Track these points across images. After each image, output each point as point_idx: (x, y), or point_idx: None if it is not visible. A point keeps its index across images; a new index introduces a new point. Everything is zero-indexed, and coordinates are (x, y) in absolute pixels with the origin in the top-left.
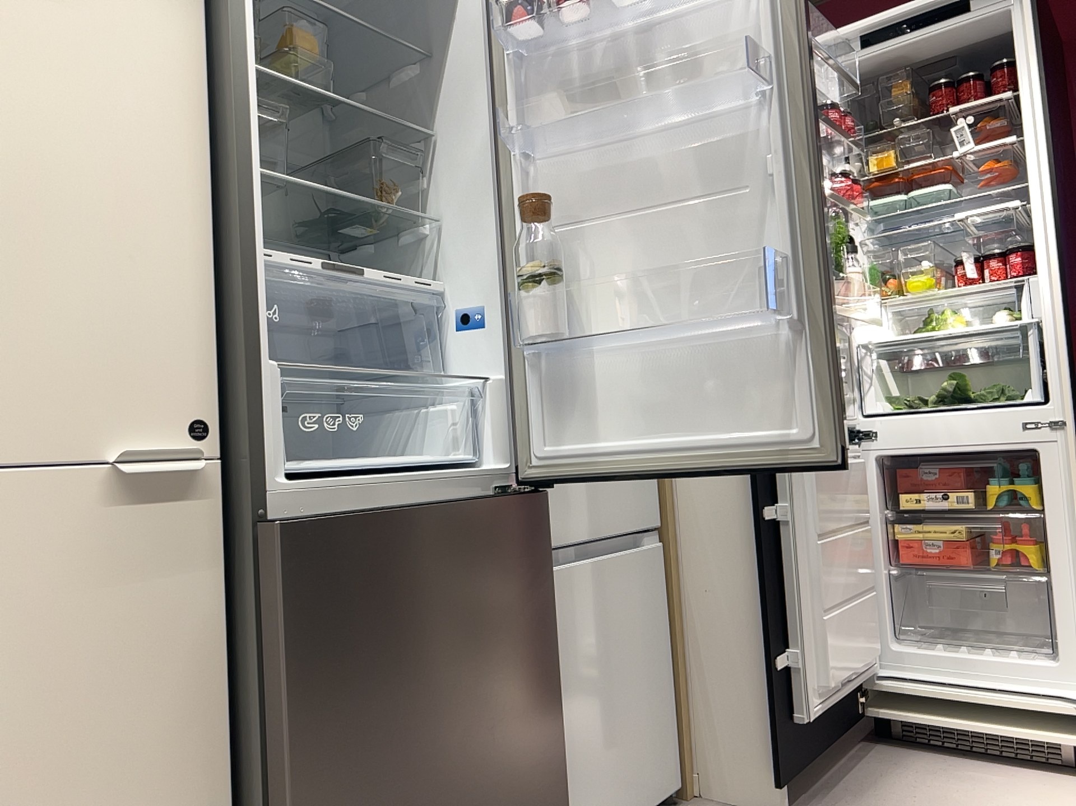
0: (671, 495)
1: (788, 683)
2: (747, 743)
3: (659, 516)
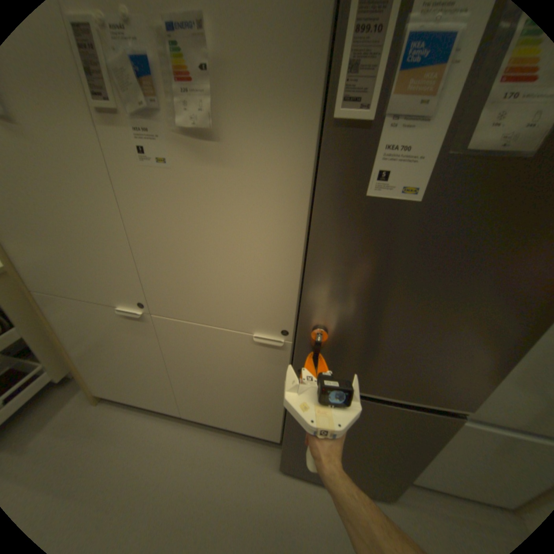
0: None
1: None
2: None
3: None
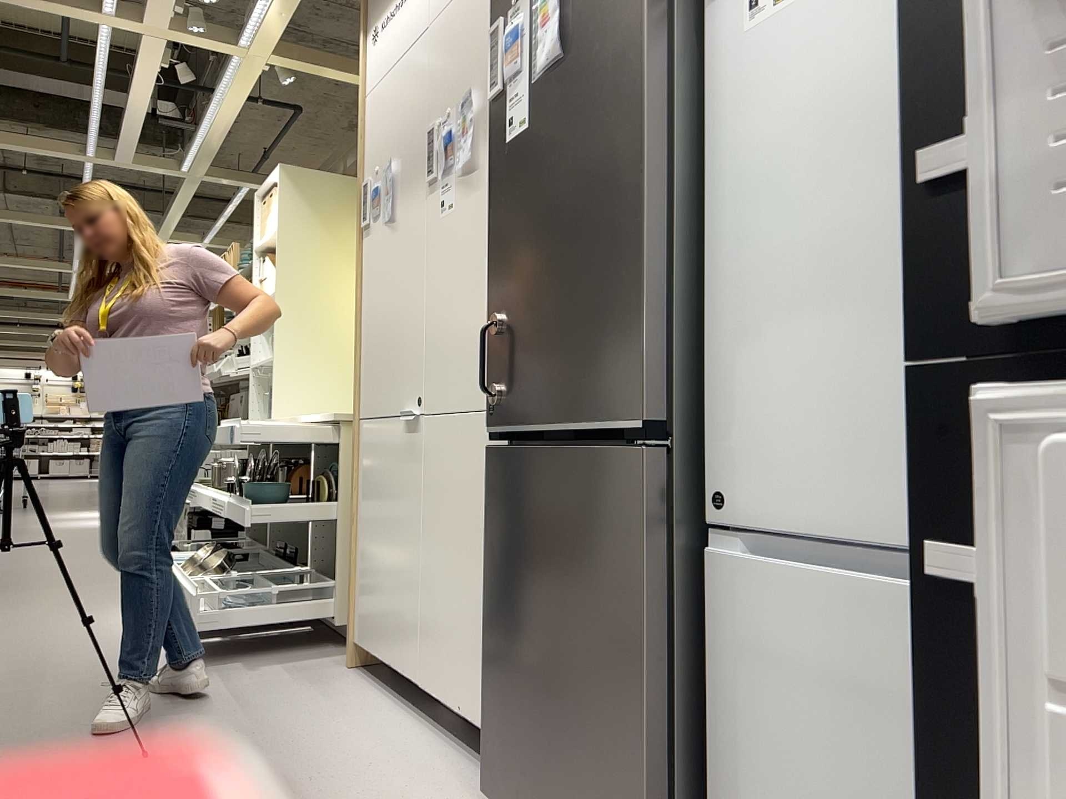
0: None
1: None
2: None
3: None
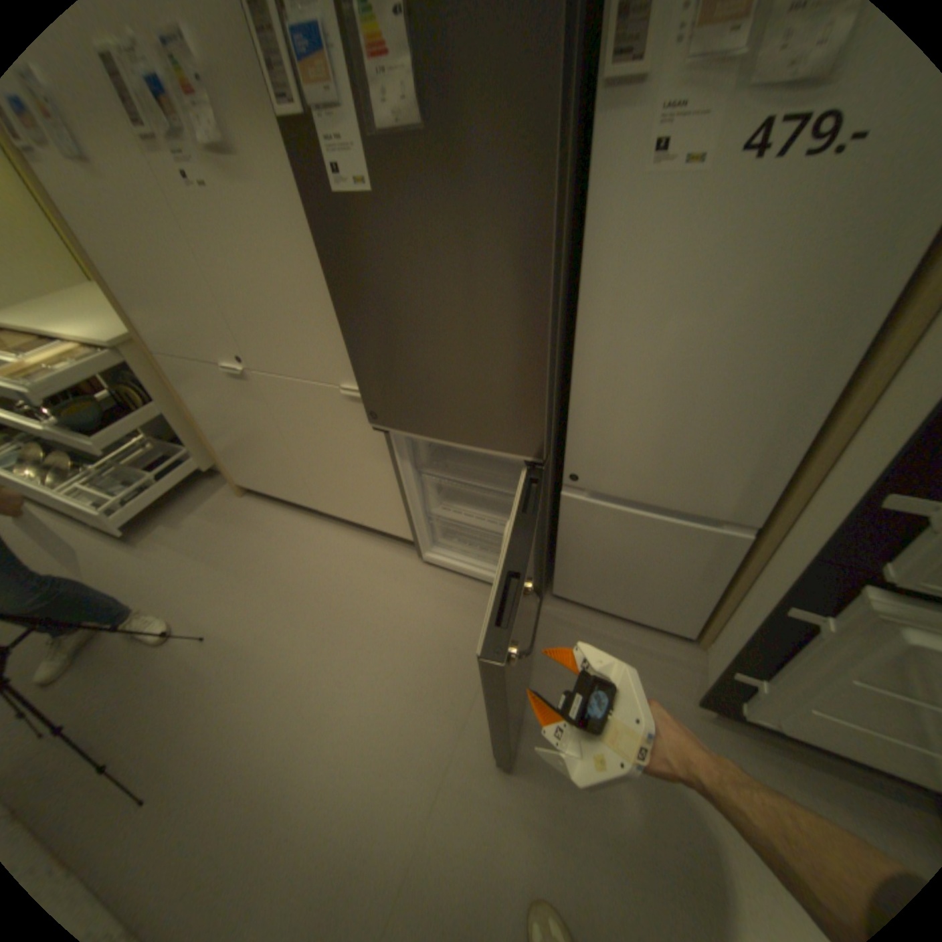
0: (791, 514)
1: (751, 690)
2: (722, 673)
3: (774, 517)
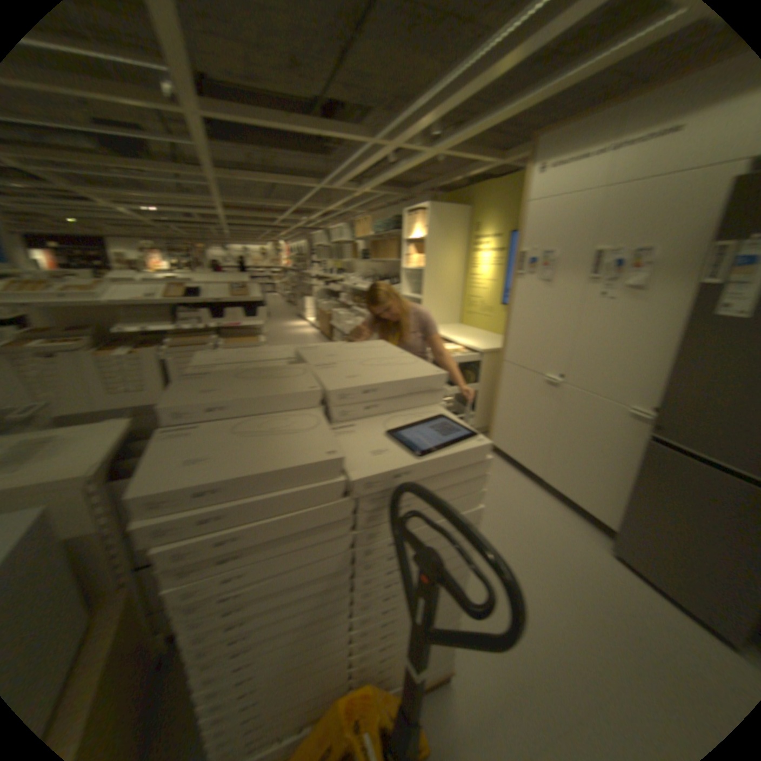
0: None
1: None
2: None
3: None
